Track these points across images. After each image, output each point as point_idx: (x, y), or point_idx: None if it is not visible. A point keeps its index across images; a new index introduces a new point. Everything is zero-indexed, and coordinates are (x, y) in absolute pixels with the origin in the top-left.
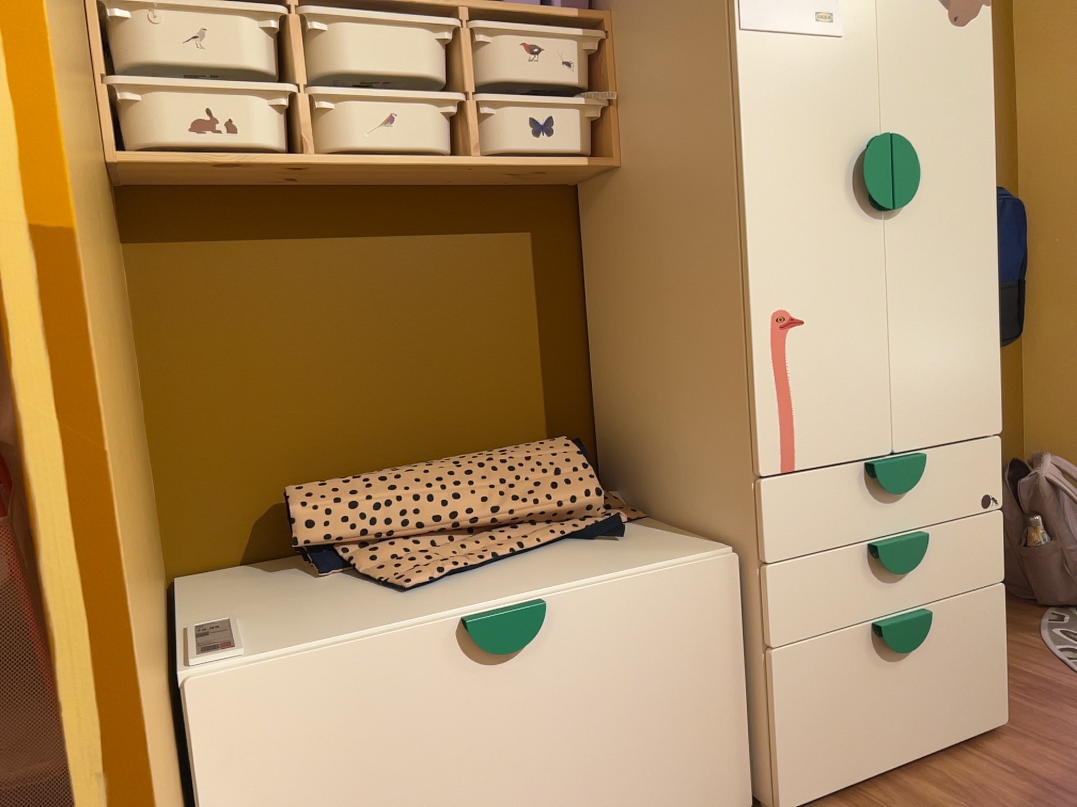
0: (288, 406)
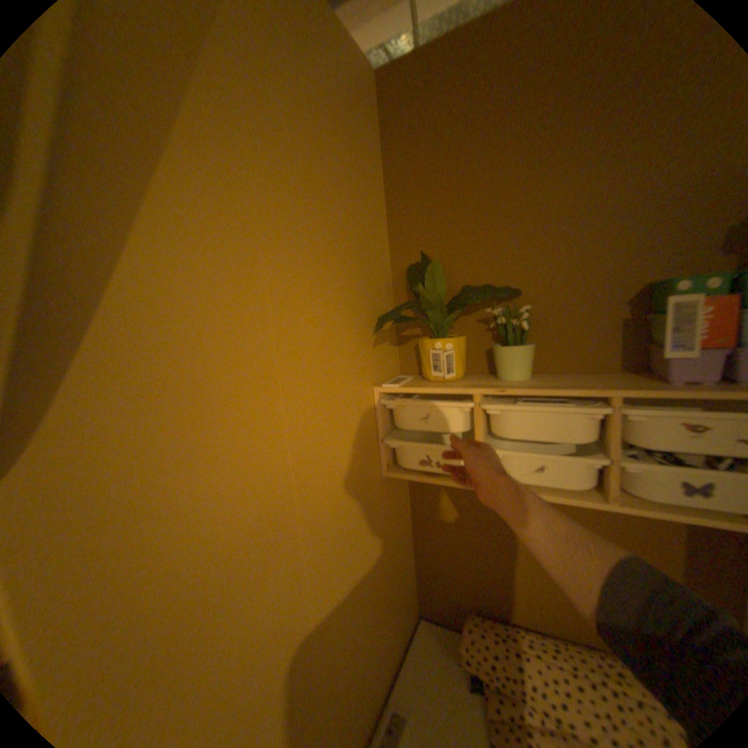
0: (477, 567)
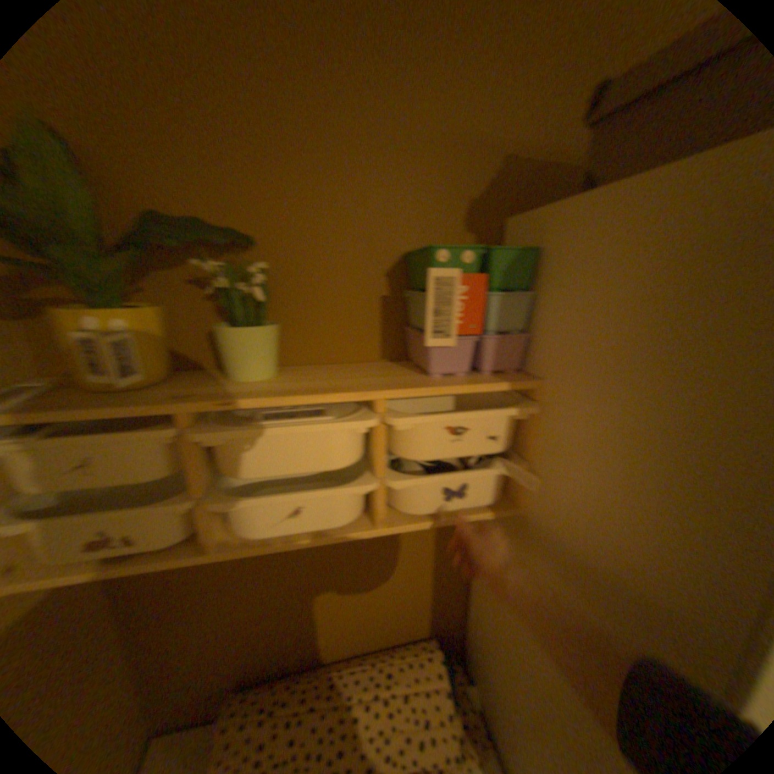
0: (233, 633)
